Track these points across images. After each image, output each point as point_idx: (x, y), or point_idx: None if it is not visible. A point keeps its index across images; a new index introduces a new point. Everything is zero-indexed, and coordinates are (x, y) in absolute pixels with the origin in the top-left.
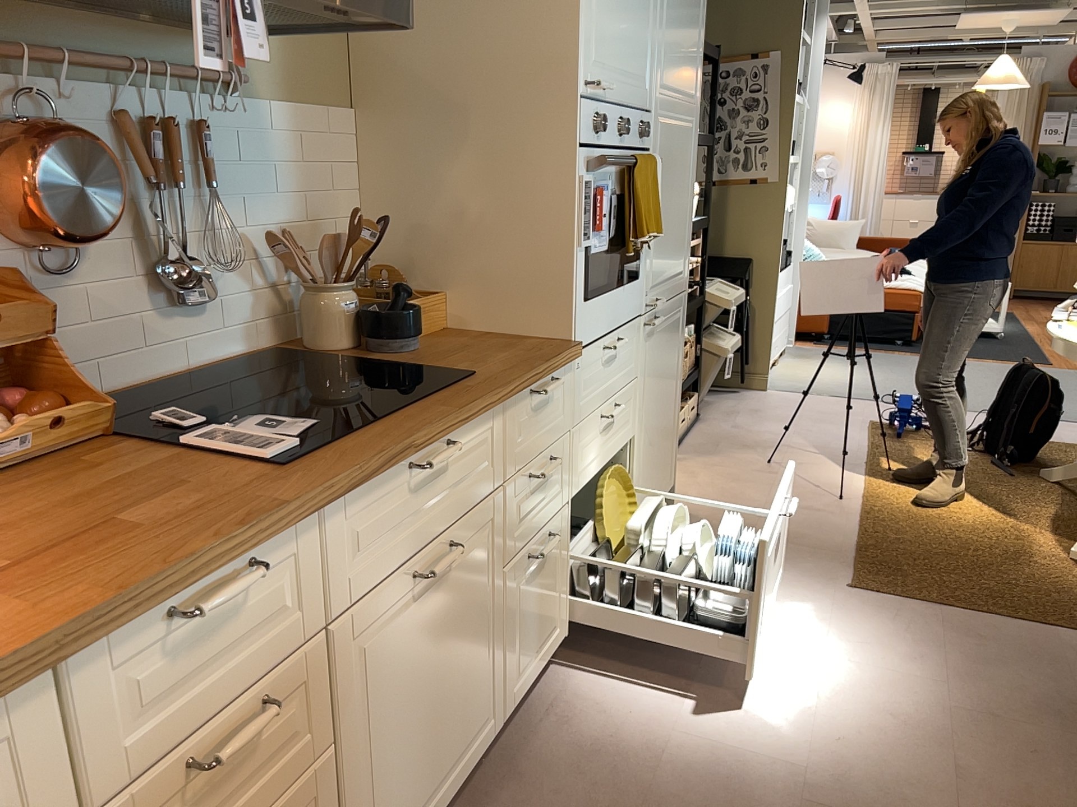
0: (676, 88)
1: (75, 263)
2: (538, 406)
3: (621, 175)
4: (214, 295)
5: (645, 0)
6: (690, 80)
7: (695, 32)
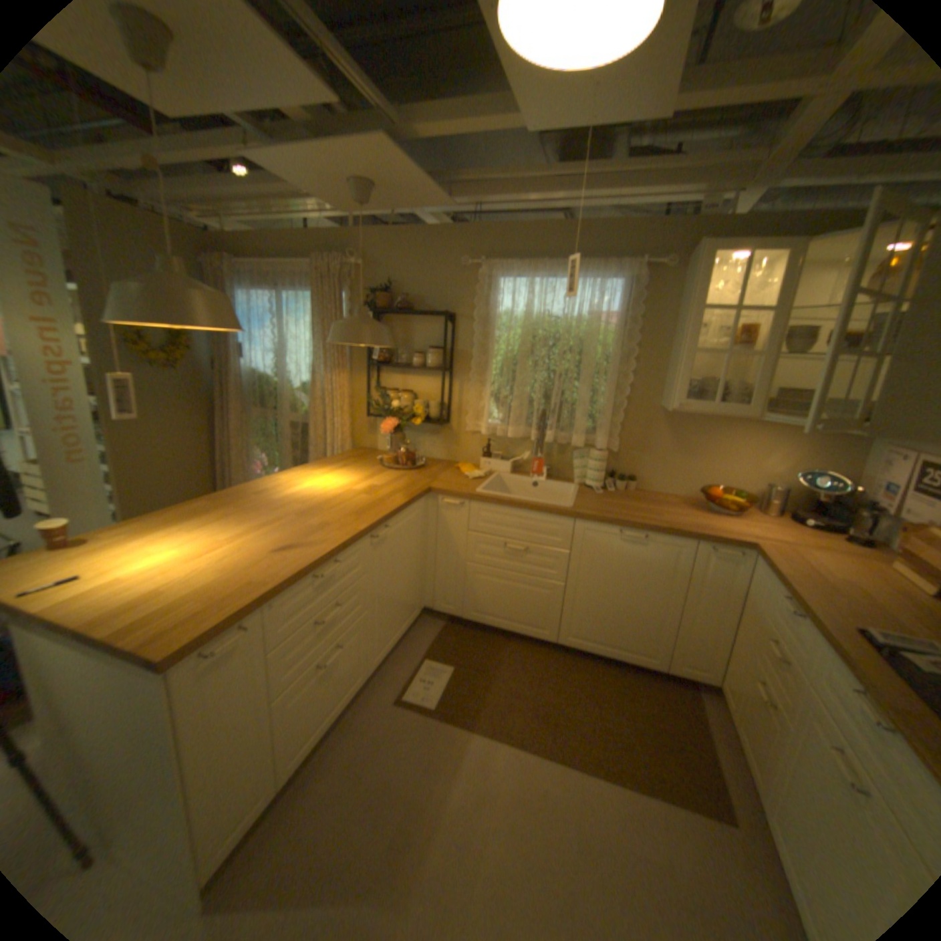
0: None
1: None
2: None
3: None
4: None
5: None
6: None
7: None
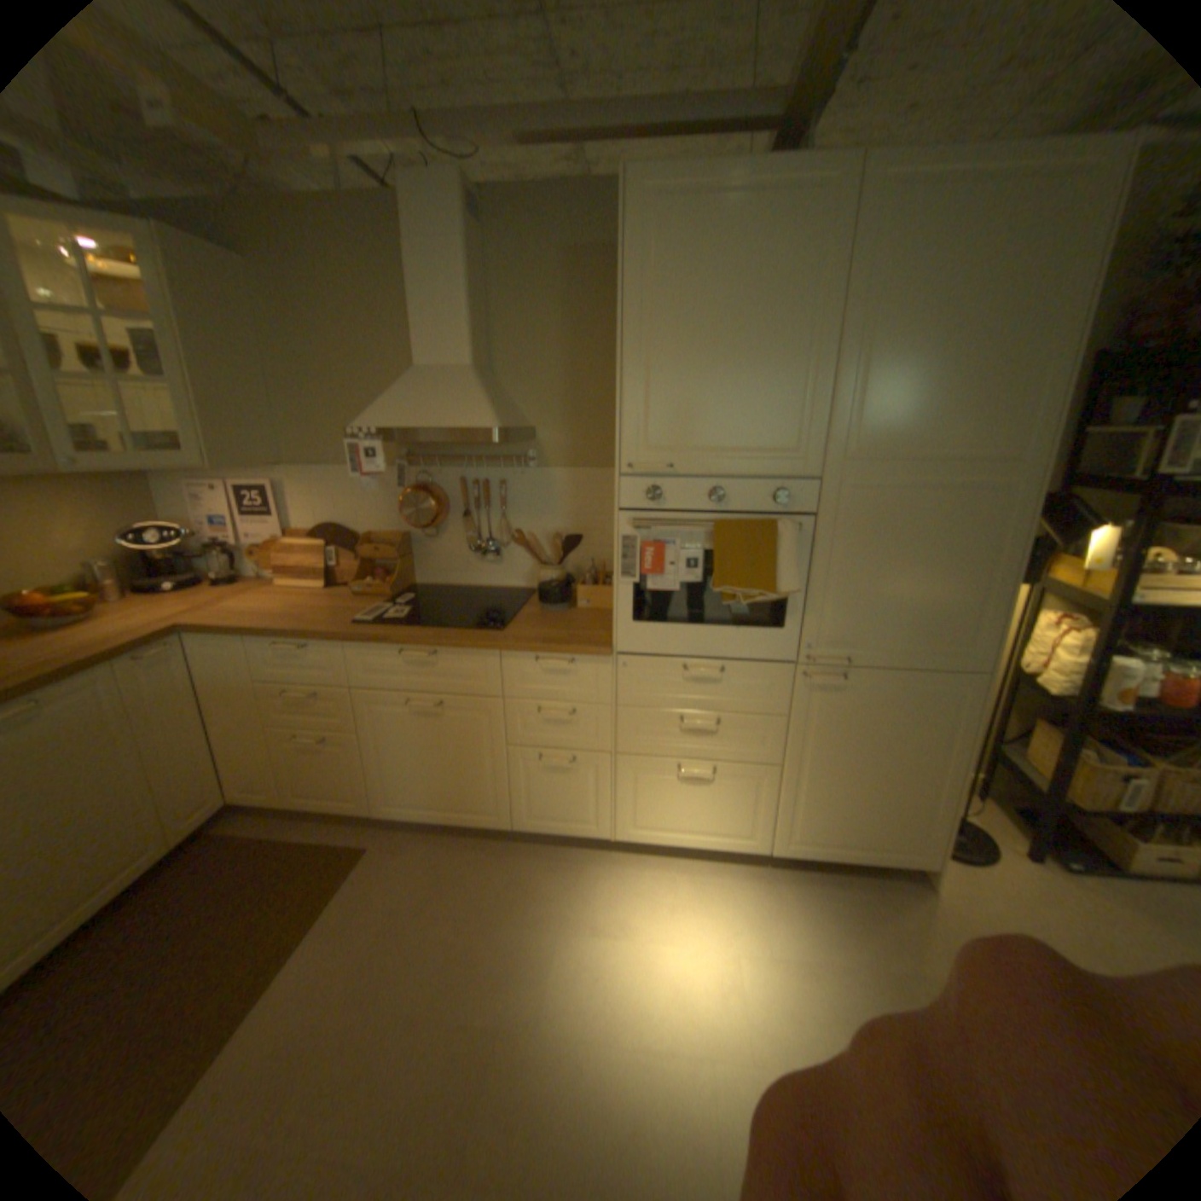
0: (913, 448)
1: (440, 535)
2: (548, 671)
3: (710, 535)
4: (507, 558)
5: (783, 375)
6: (987, 432)
7: (1010, 372)
